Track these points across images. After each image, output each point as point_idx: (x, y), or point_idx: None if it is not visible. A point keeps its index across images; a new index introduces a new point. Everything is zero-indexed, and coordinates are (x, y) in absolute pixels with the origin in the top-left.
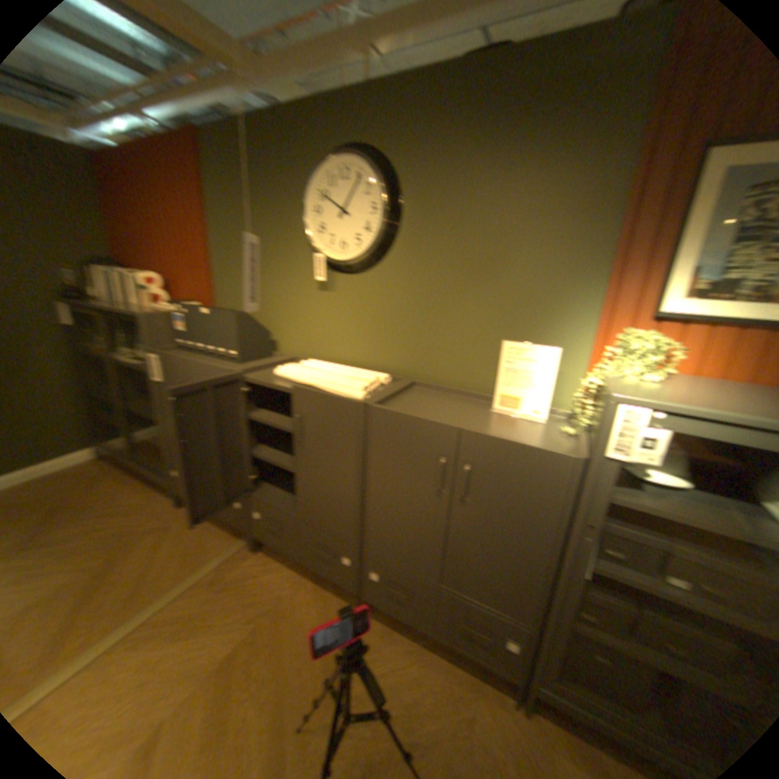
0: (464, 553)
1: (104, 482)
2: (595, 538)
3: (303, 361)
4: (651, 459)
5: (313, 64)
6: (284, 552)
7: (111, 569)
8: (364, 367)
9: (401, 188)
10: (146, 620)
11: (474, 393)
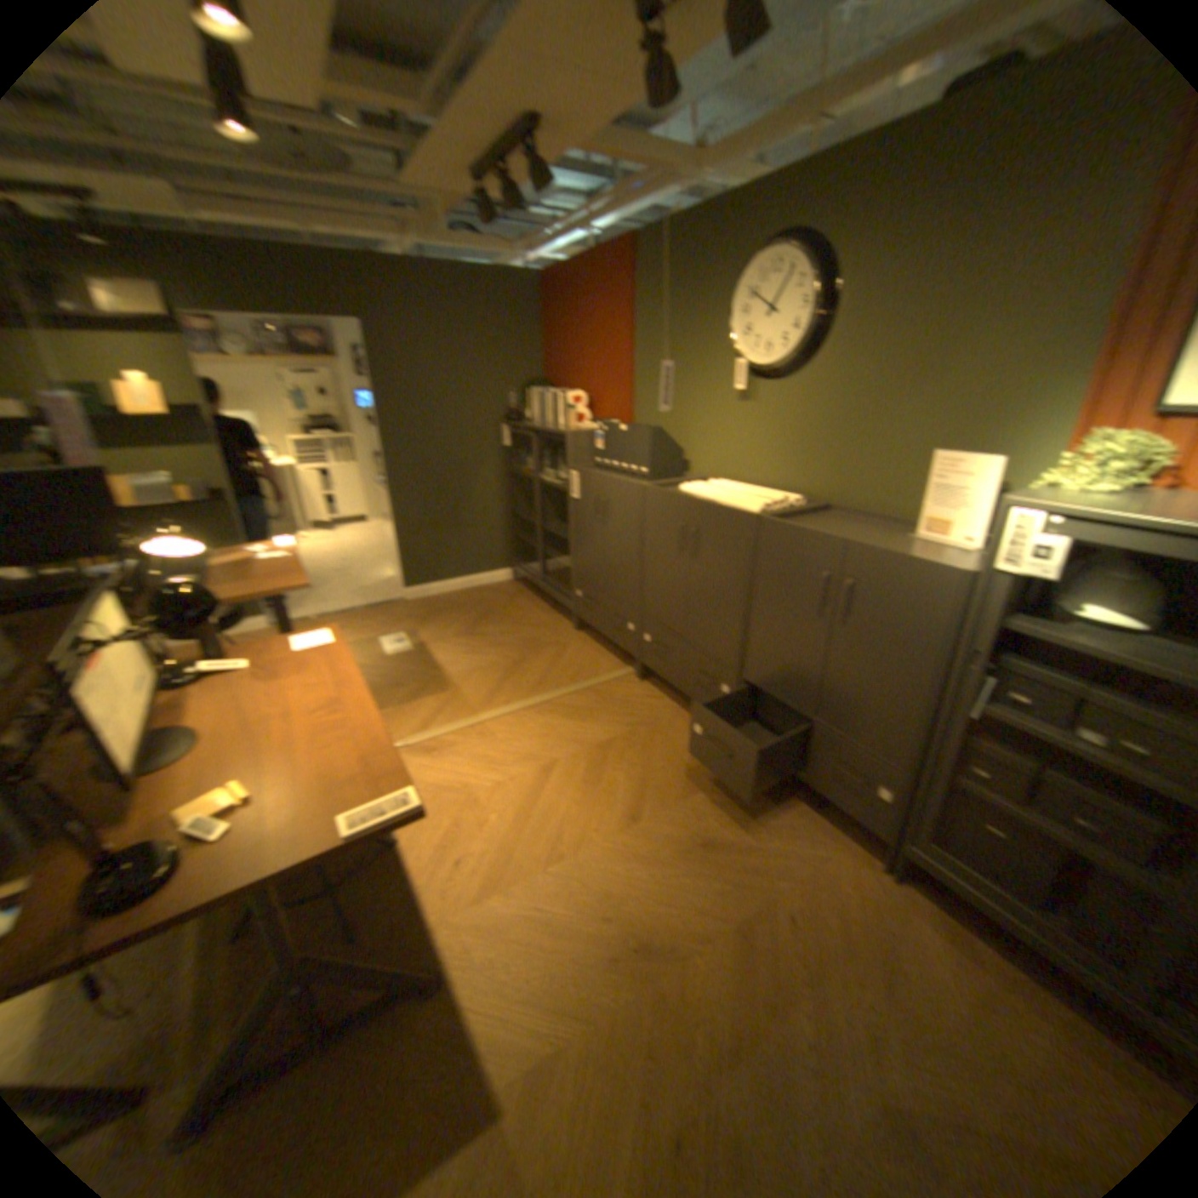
0: (841, 681)
1: (521, 599)
2: (980, 667)
3: (714, 482)
4: (1044, 573)
5: (758, 146)
6: (668, 678)
7: (525, 660)
8: (778, 489)
9: (841, 273)
10: (549, 699)
11: (903, 519)
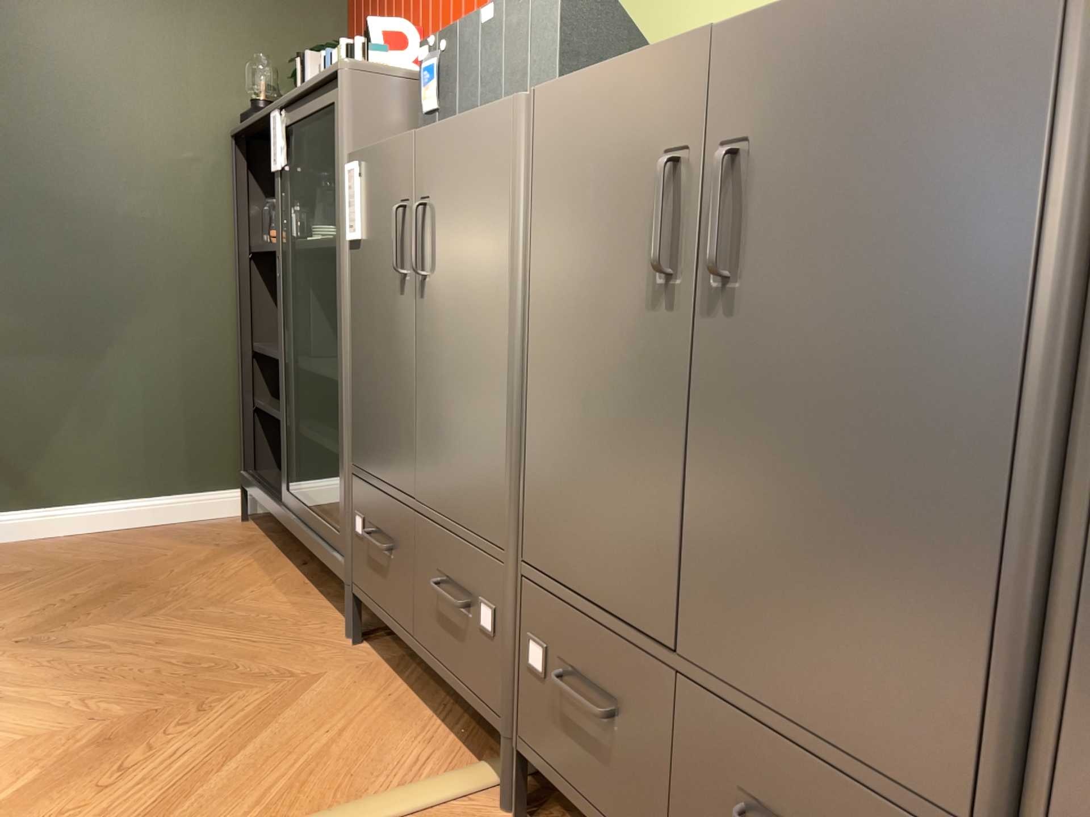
0: None
1: (242, 559)
2: None
3: None
4: None
5: None
6: None
7: (149, 734)
8: None
9: None
10: None
11: None
